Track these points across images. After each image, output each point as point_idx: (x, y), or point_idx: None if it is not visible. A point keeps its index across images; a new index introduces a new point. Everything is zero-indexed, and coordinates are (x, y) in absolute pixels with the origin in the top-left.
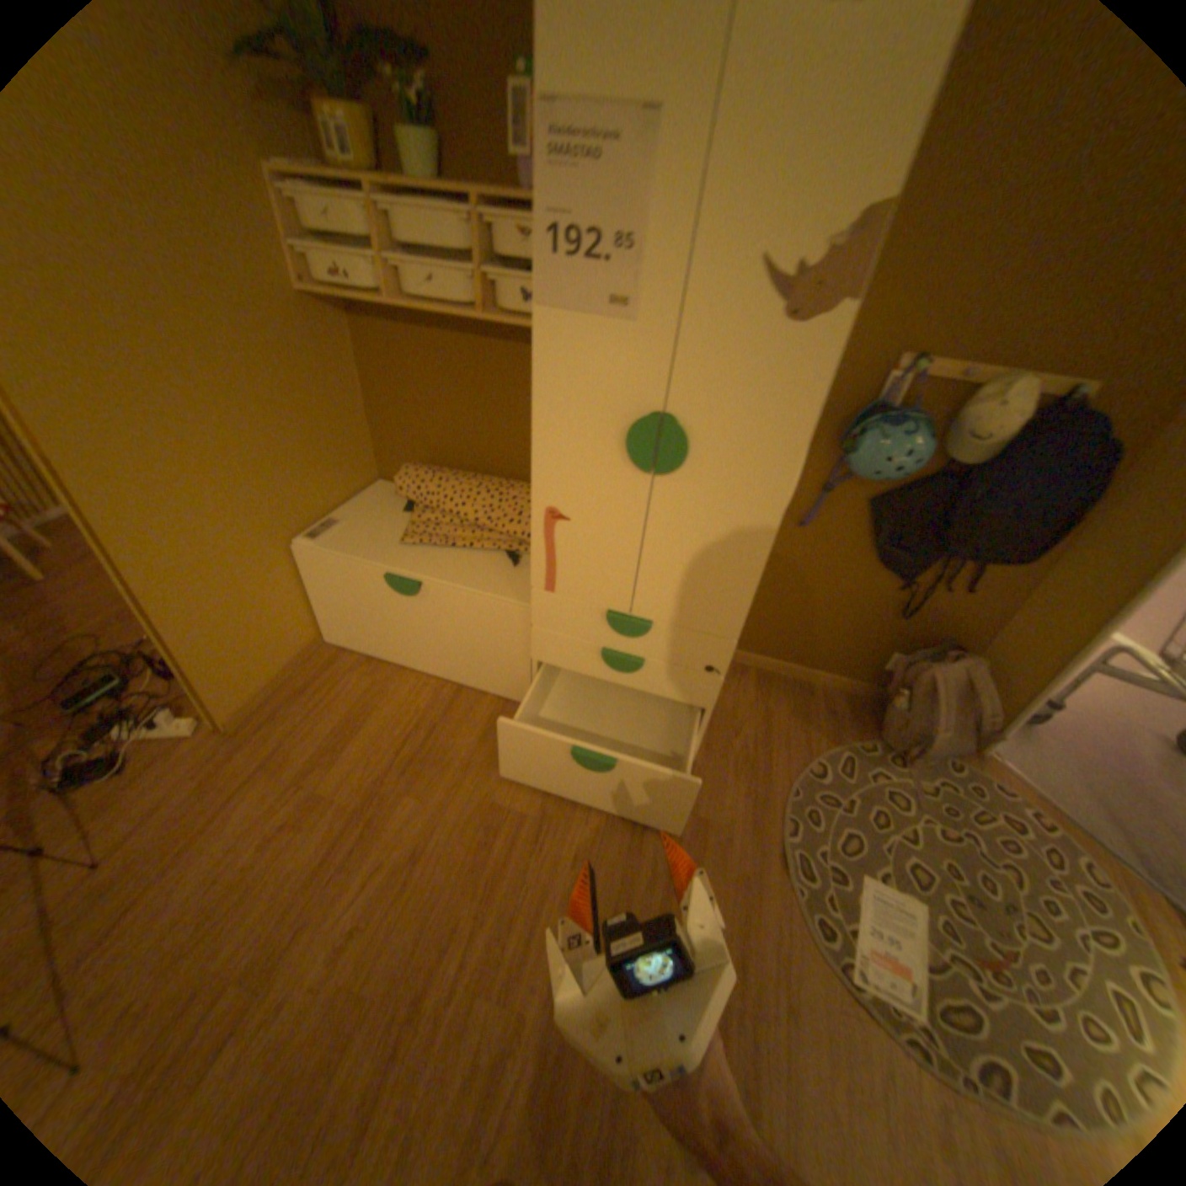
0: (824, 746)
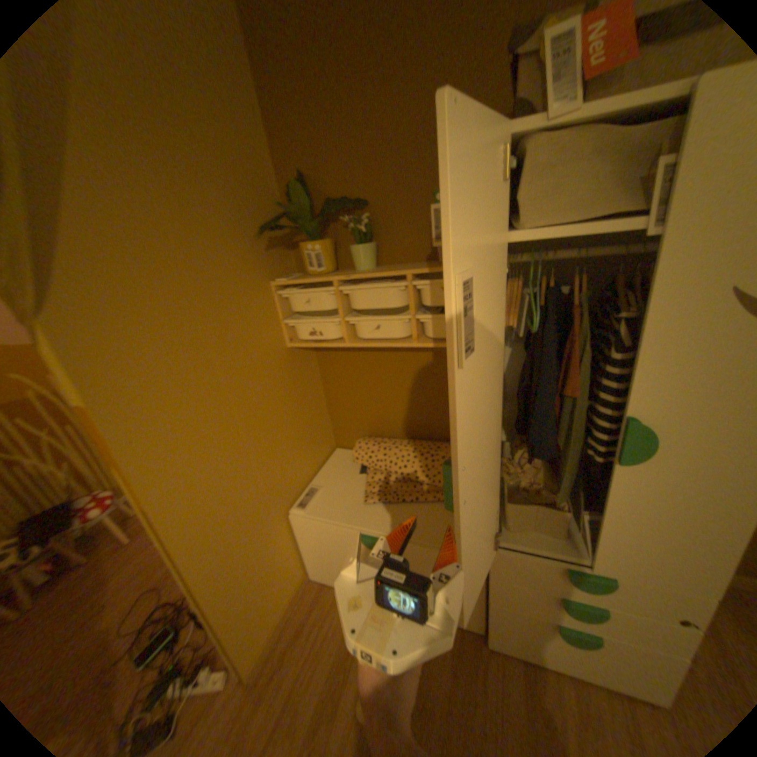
0: None
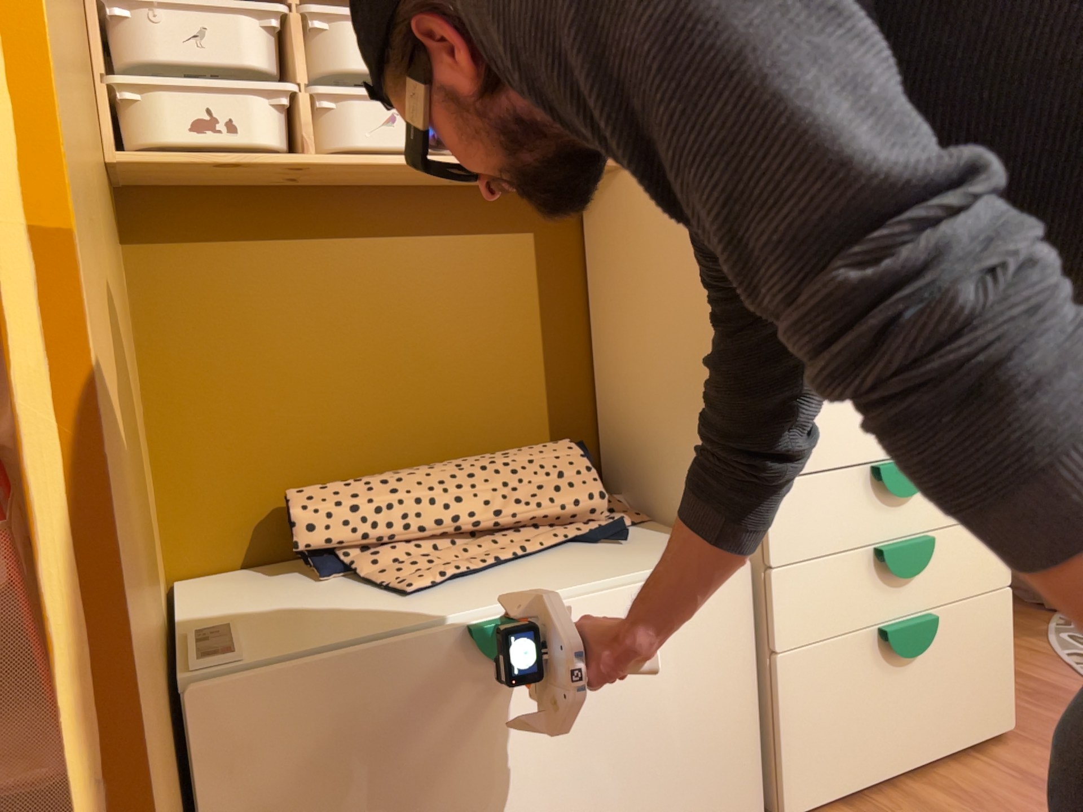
0: (1039, 637)
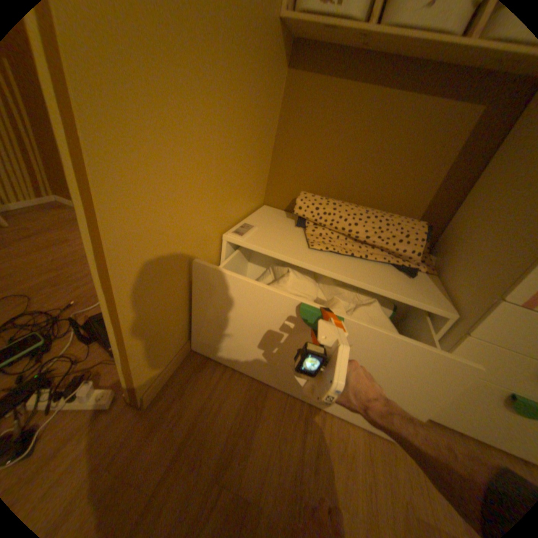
0: None
